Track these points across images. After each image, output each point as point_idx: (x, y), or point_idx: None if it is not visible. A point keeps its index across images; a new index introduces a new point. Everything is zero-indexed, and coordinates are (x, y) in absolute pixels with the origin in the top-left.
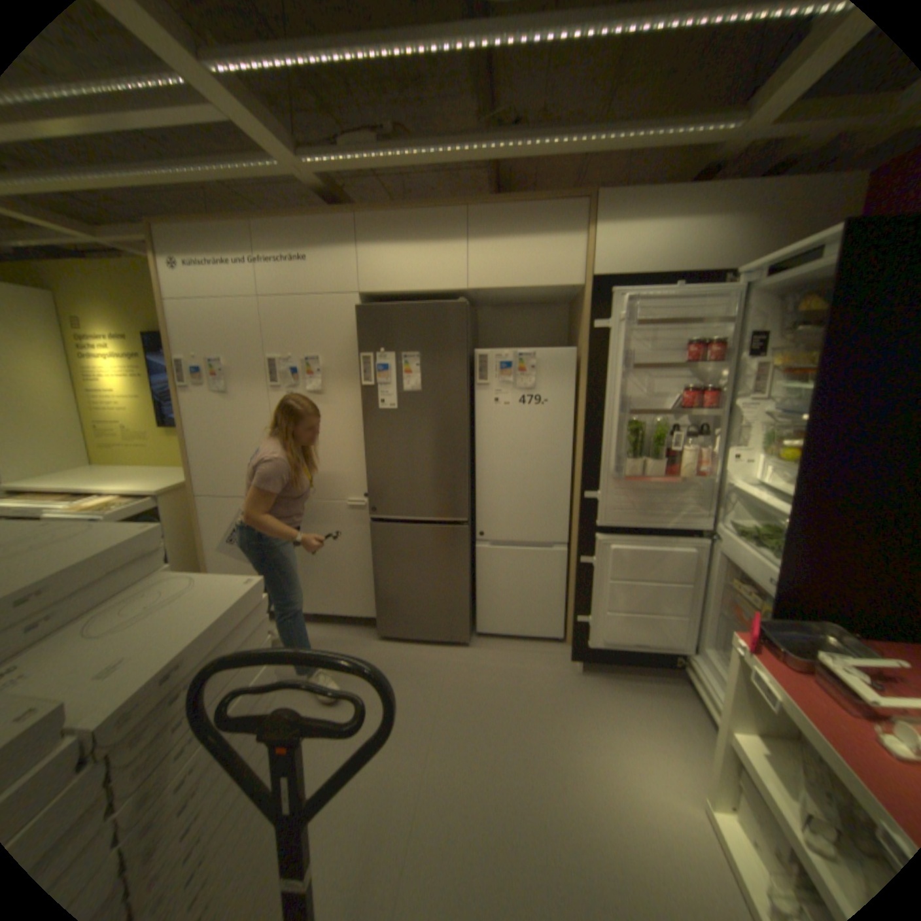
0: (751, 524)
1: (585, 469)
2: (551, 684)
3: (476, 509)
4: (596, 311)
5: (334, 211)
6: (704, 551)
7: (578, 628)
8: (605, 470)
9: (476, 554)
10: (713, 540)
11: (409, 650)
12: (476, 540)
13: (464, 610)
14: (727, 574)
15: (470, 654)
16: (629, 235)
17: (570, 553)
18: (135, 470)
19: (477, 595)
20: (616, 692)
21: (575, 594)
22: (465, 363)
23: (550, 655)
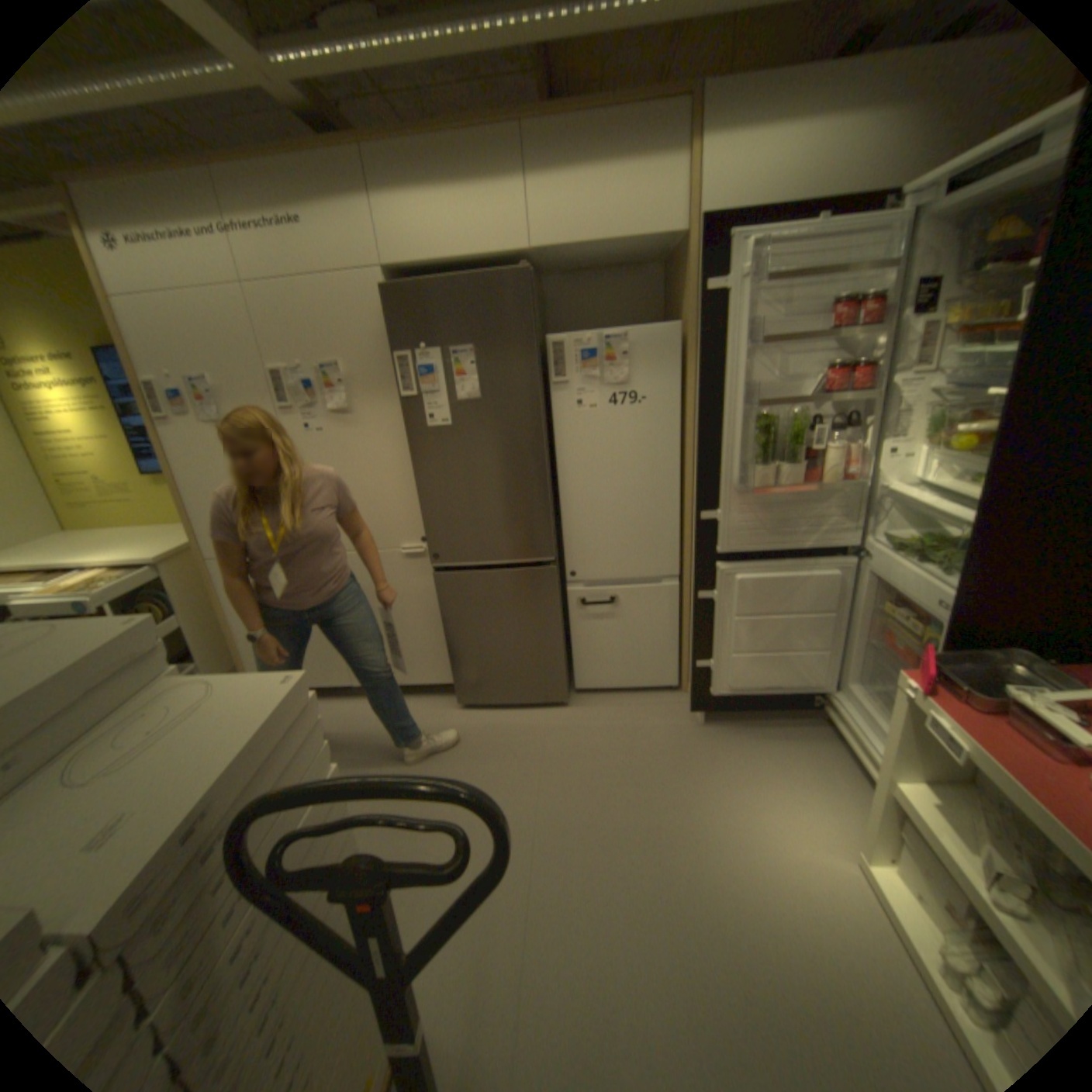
0: (913, 534)
1: (698, 483)
2: (669, 740)
3: (563, 544)
4: (706, 266)
5: (328, 143)
6: (849, 572)
7: (697, 674)
8: (726, 481)
9: (567, 599)
10: (860, 557)
11: (497, 717)
12: (566, 581)
13: (559, 666)
14: (876, 597)
15: (571, 715)
16: (748, 149)
17: (682, 587)
18: (123, 533)
19: (572, 646)
20: (745, 741)
21: (692, 636)
22: (536, 355)
23: (664, 707)
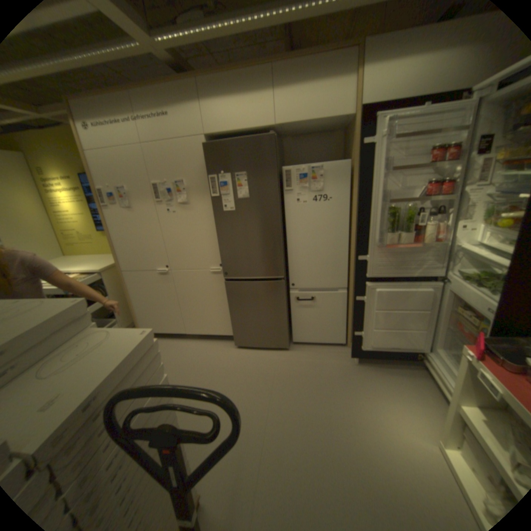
0: (474, 271)
1: (358, 241)
2: (340, 371)
3: (289, 269)
4: (364, 131)
5: (182, 78)
6: (438, 290)
7: (355, 339)
8: (372, 241)
9: (290, 297)
10: (445, 282)
11: (254, 353)
12: (290, 288)
13: (285, 330)
14: (454, 304)
15: (290, 355)
16: (388, 71)
17: (349, 293)
18: (89, 257)
19: (292, 321)
20: (379, 375)
21: (353, 319)
22: (277, 177)
23: (338, 354)
